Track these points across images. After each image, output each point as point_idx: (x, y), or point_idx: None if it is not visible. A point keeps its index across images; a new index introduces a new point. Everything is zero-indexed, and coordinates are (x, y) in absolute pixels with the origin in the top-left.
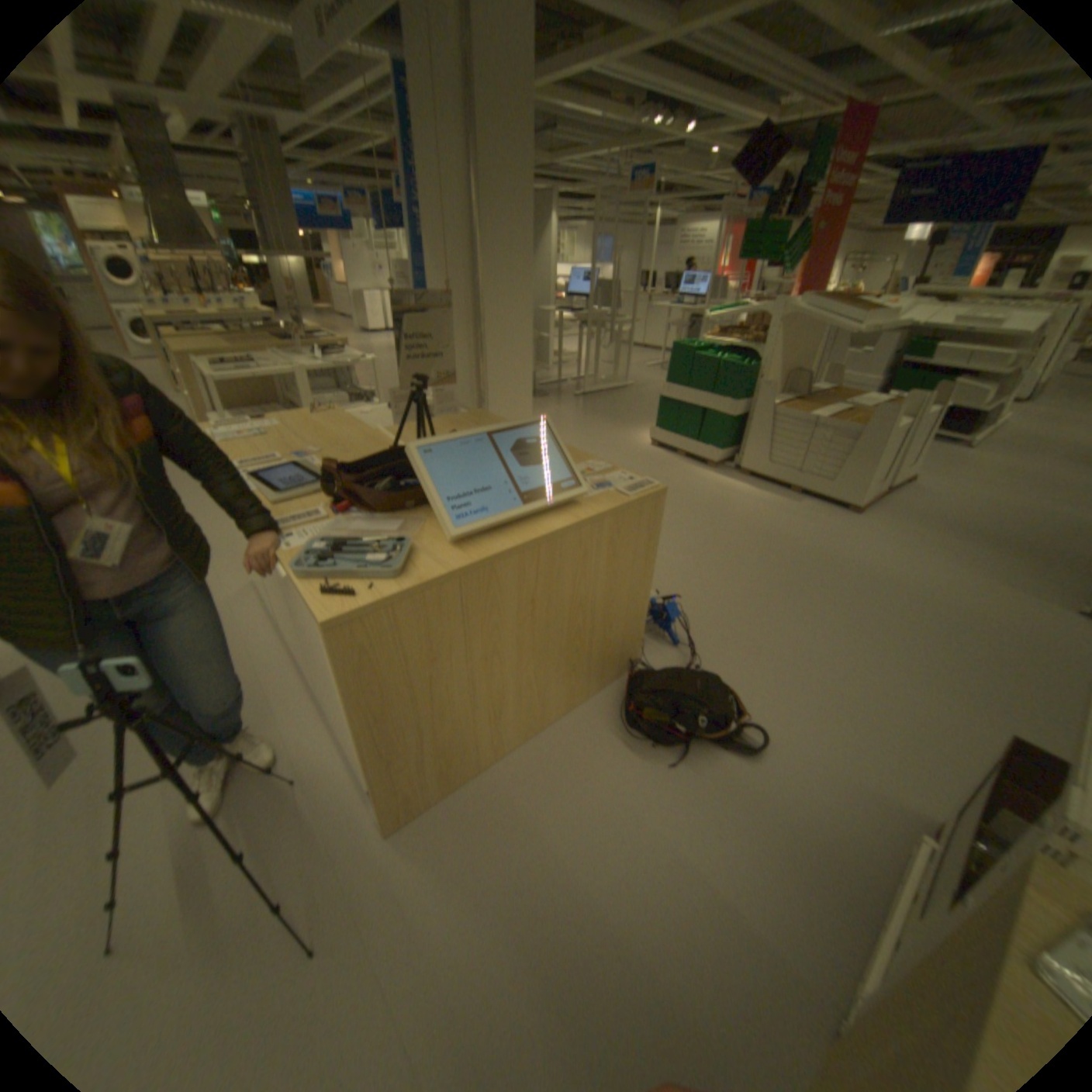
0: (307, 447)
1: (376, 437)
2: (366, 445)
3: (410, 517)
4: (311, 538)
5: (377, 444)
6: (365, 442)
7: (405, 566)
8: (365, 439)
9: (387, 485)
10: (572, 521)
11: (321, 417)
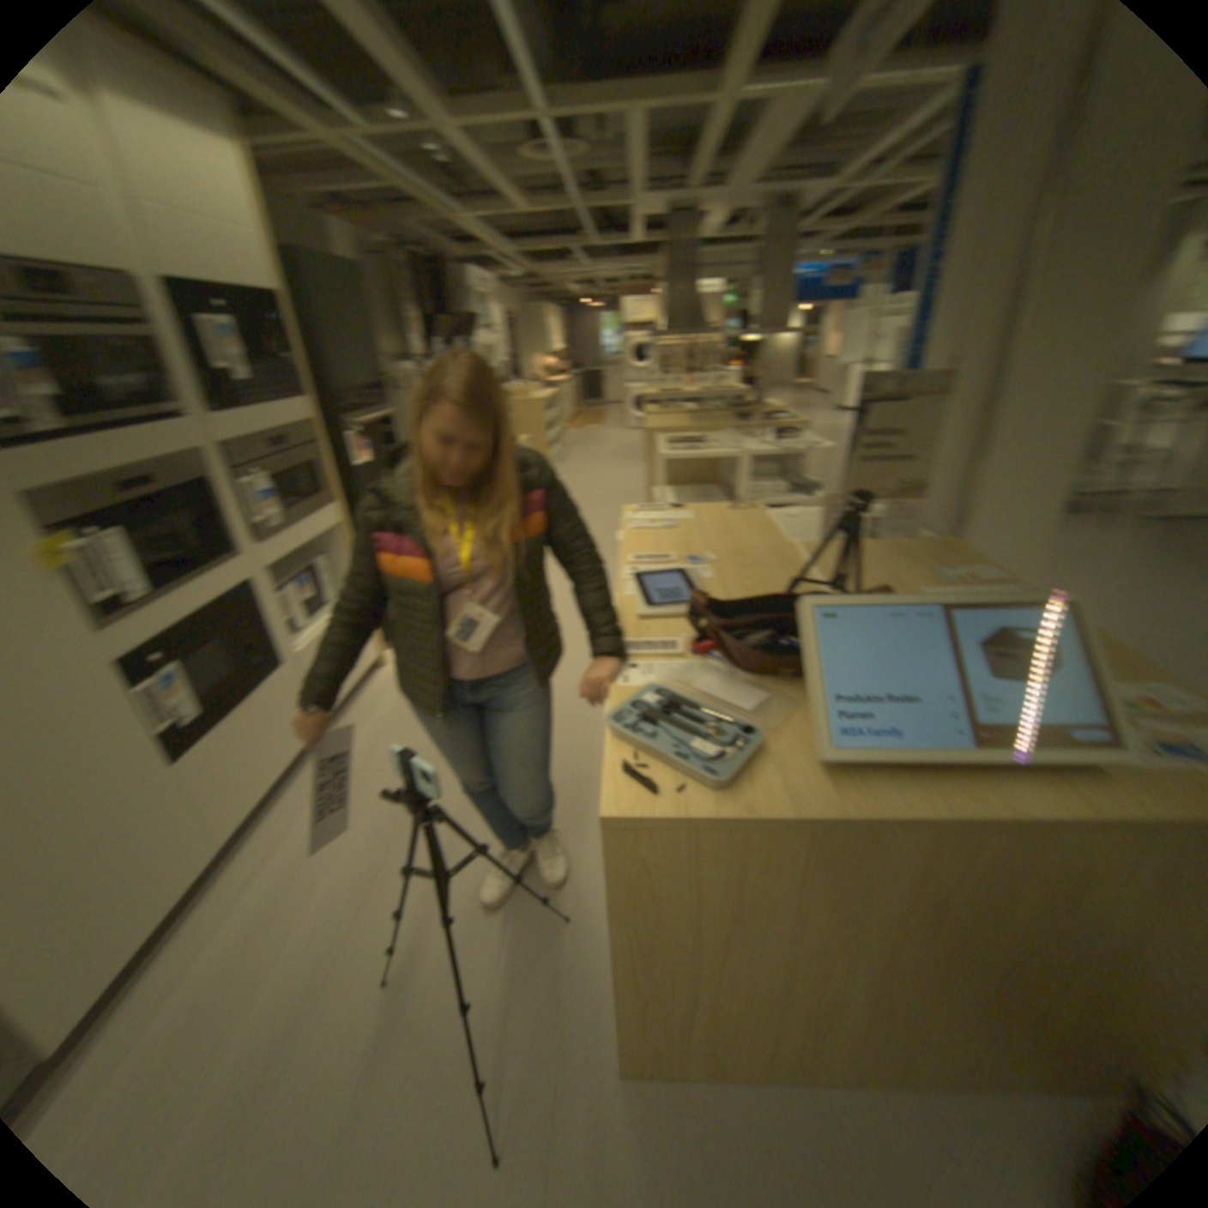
0: (705, 551)
1: (787, 553)
2: (770, 561)
3: (782, 688)
4: (652, 678)
5: (785, 563)
6: (771, 557)
7: (742, 772)
8: (773, 552)
9: (772, 626)
10: (1082, 807)
11: (737, 515)
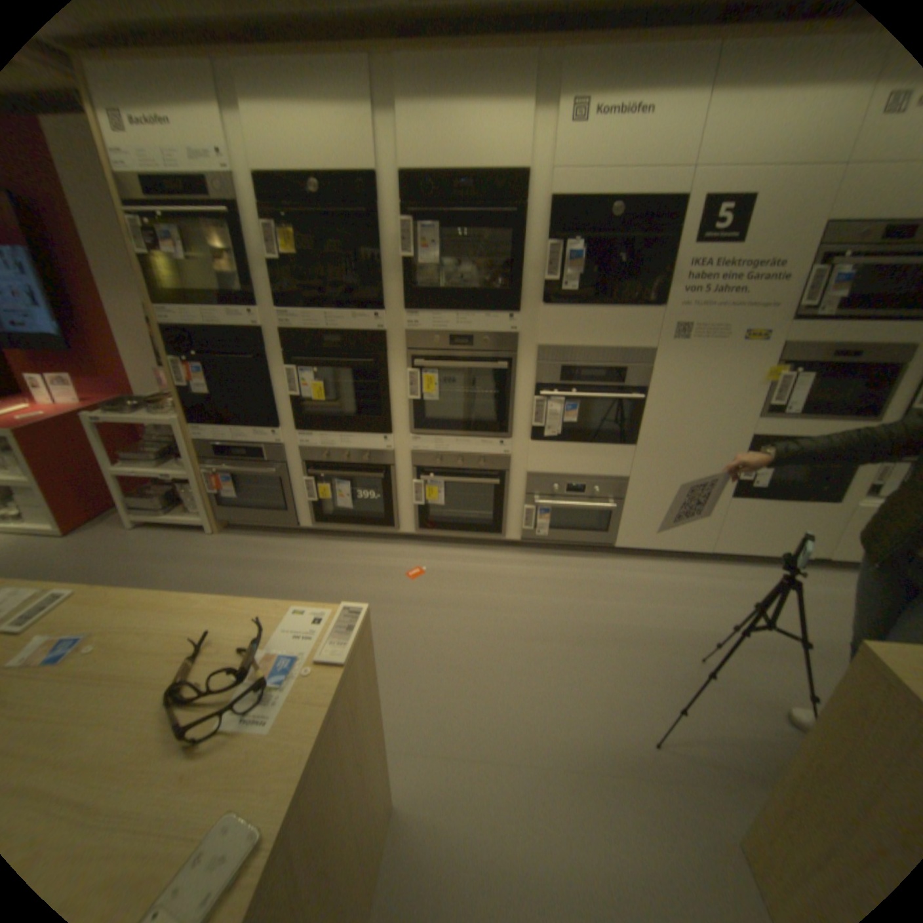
0: None
1: None
2: None
3: None
4: None
5: None
6: None
7: None
8: None
9: None
10: None
11: None
